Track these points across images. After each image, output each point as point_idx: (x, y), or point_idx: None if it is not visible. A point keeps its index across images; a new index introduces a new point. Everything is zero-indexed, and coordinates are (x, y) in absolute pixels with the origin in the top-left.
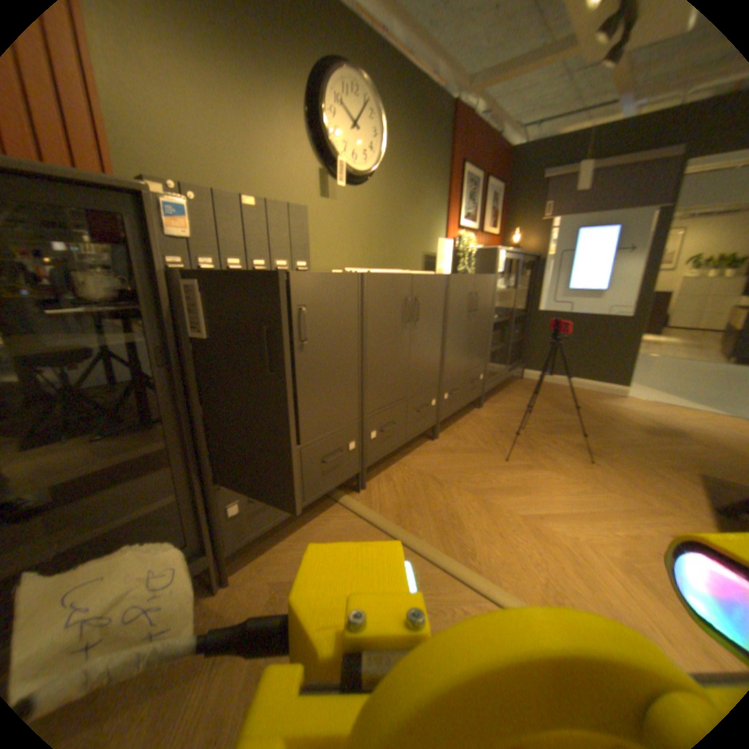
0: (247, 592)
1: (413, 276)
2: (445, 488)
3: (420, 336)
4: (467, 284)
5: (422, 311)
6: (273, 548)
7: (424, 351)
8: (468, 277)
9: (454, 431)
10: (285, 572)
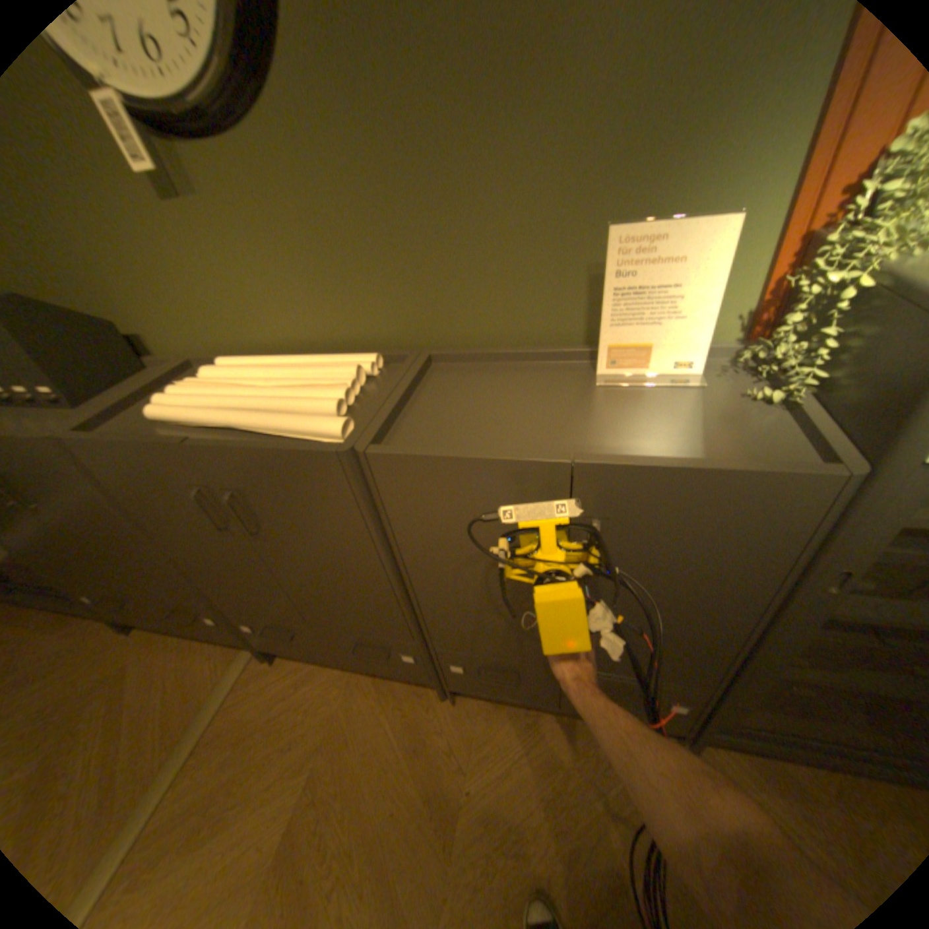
0: (115, 655)
1: (188, 452)
2: (285, 783)
3: (291, 558)
4: (495, 489)
5: (267, 519)
6: (165, 638)
7: (322, 583)
8: (494, 469)
9: (500, 729)
10: (133, 669)
